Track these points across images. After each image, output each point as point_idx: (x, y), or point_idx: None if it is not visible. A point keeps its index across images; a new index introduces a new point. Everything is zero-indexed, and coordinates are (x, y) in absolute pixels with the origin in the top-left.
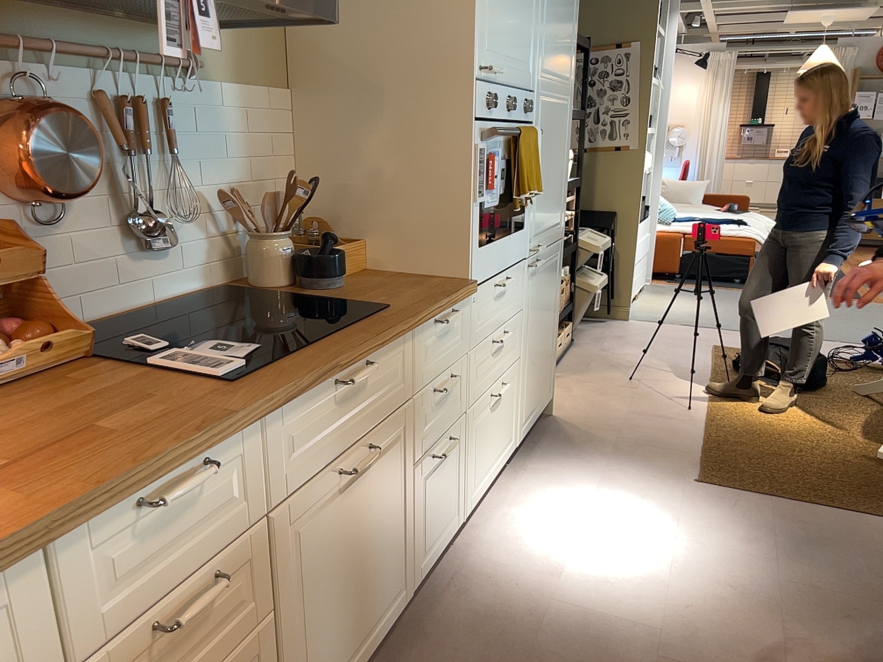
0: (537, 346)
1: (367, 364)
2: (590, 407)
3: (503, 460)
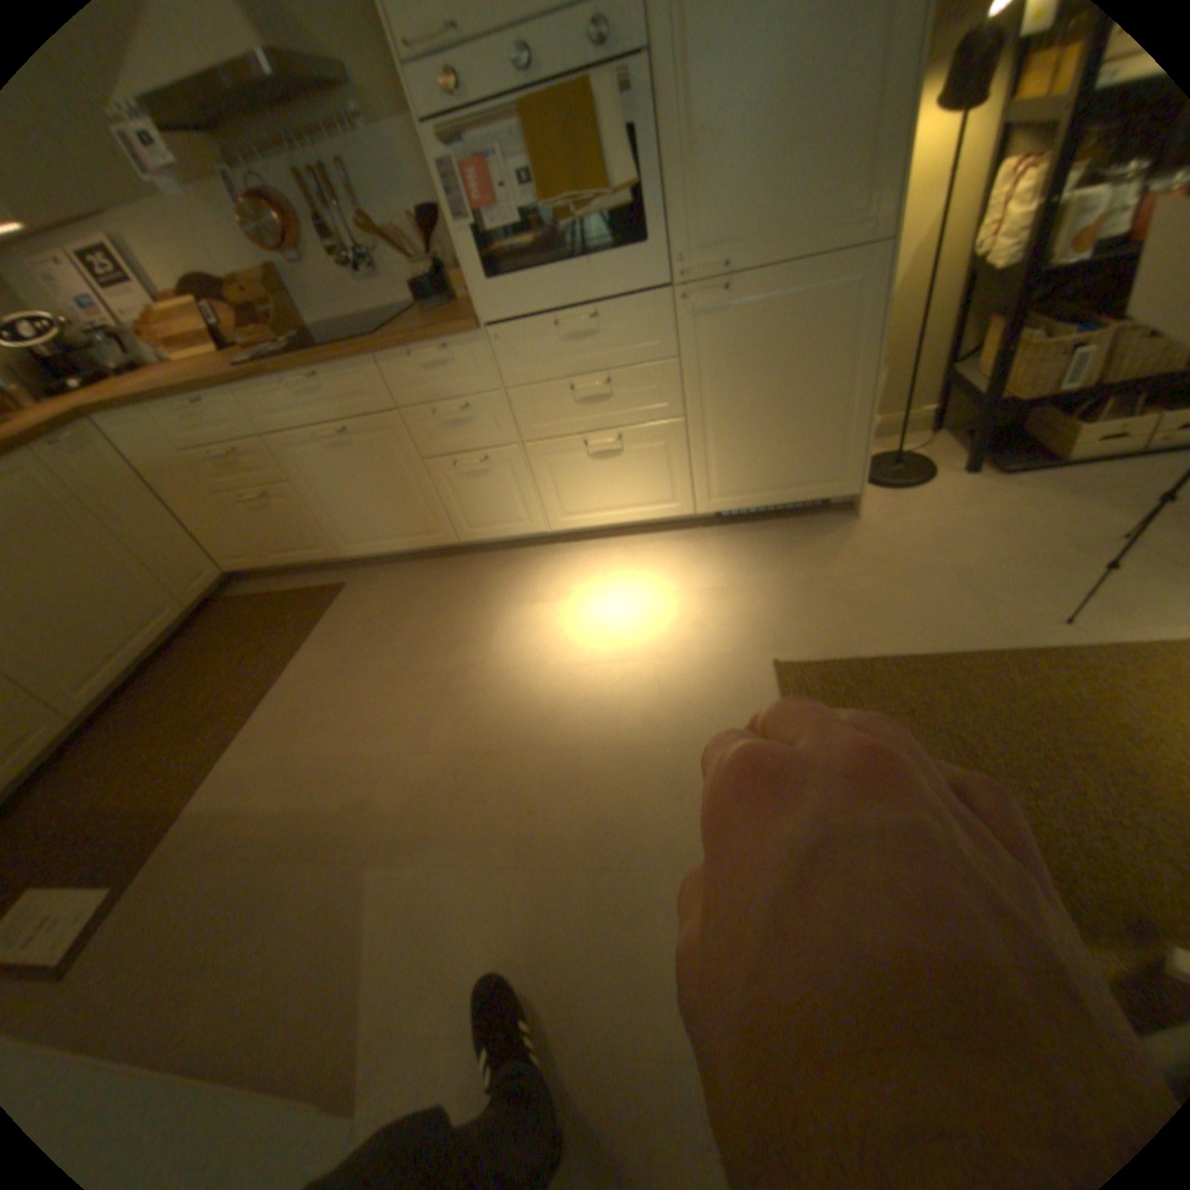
0: (751, 411)
1: (308, 374)
2: (926, 534)
3: (644, 513)
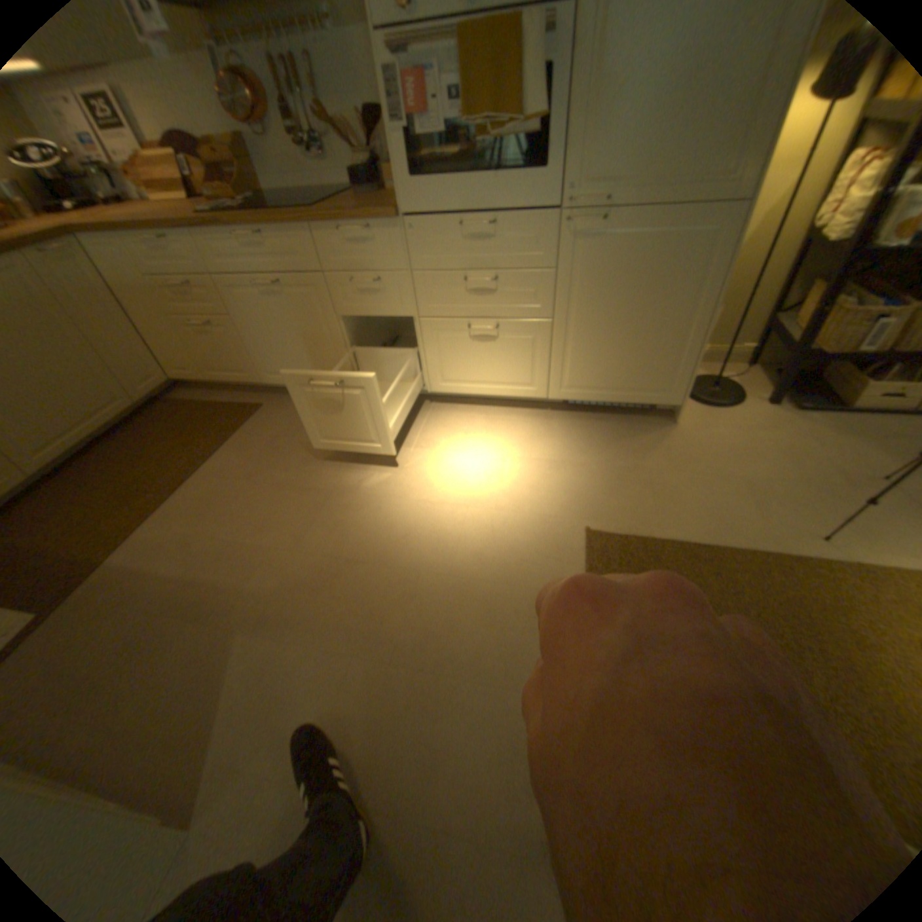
0: (606, 323)
1: (254, 230)
2: (726, 447)
3: (506, 390)
